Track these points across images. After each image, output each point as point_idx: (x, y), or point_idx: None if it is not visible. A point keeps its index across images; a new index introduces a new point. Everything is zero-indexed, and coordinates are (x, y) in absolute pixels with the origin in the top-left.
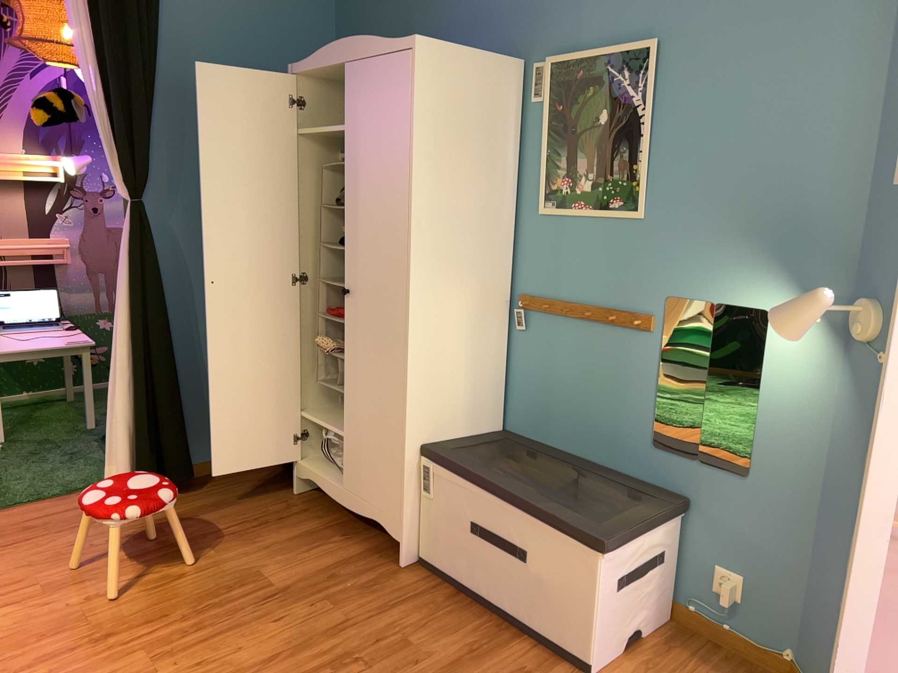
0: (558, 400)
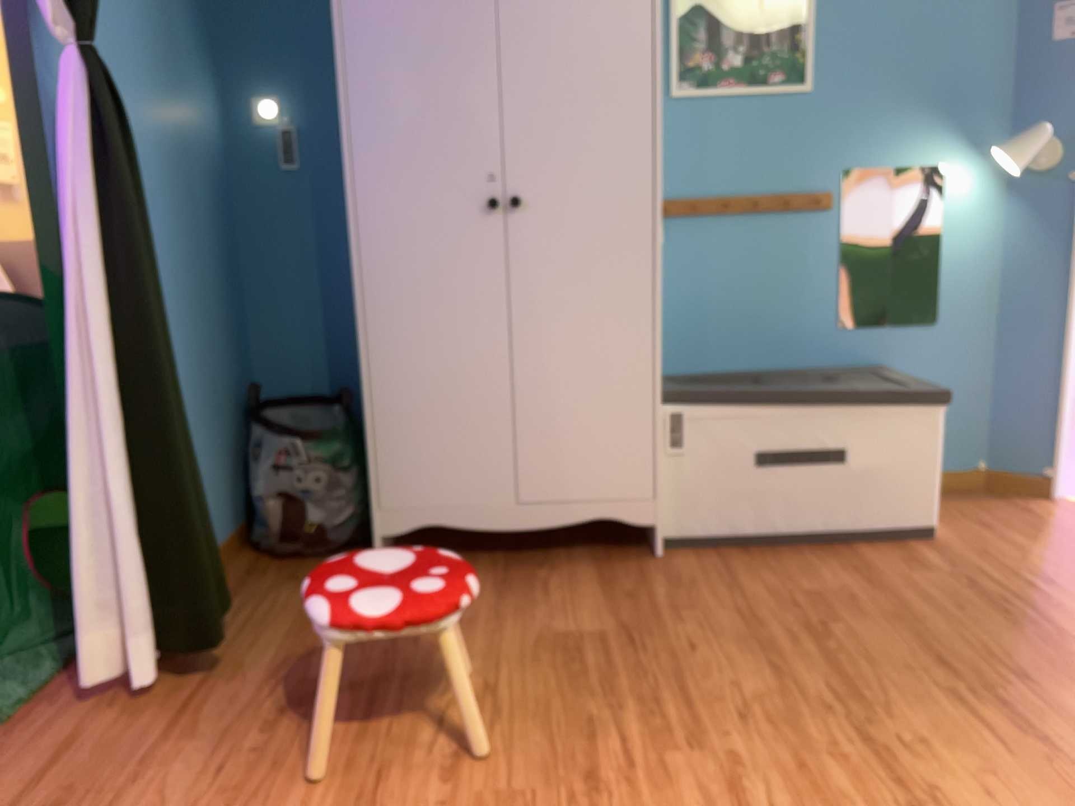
0: (715, 315)
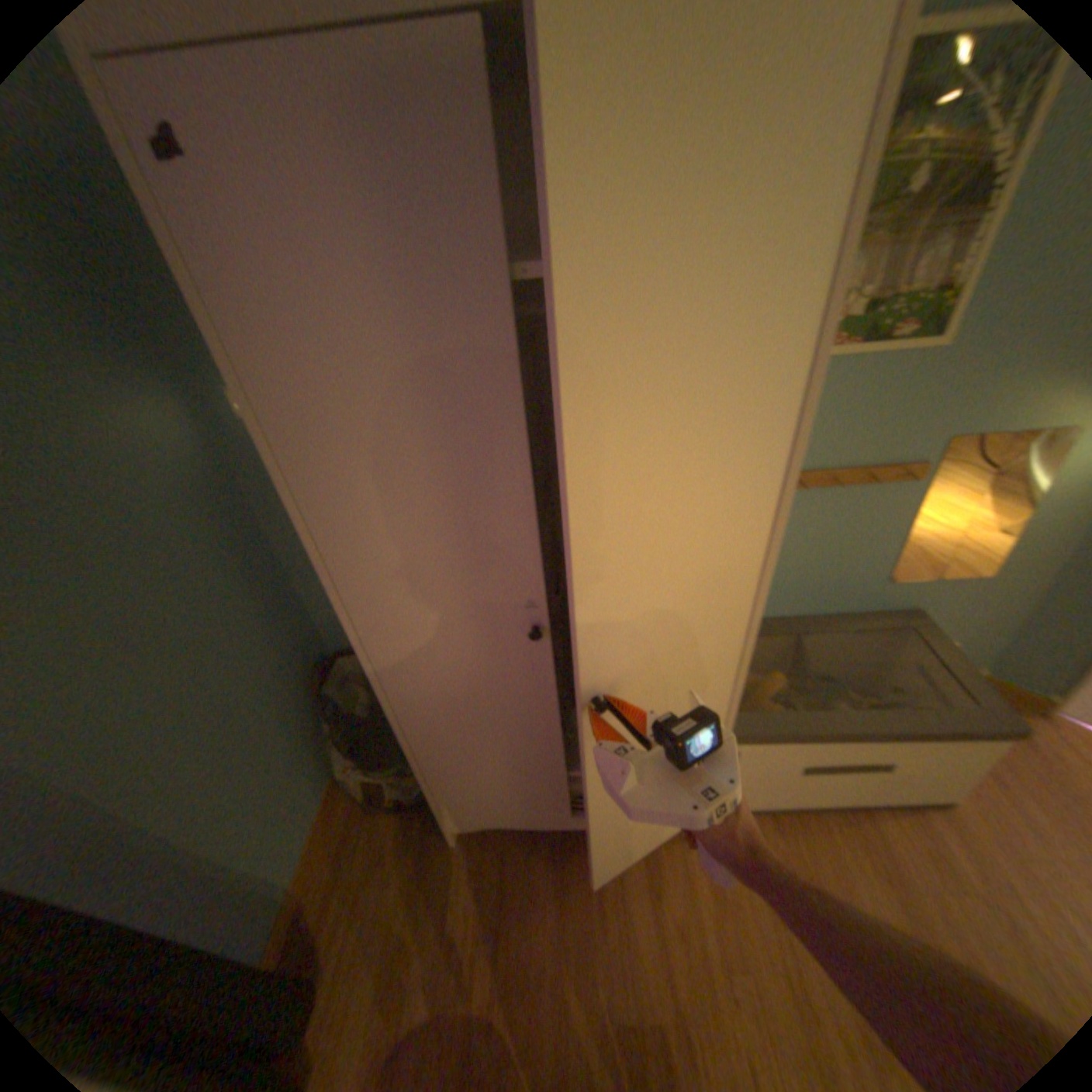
0: None
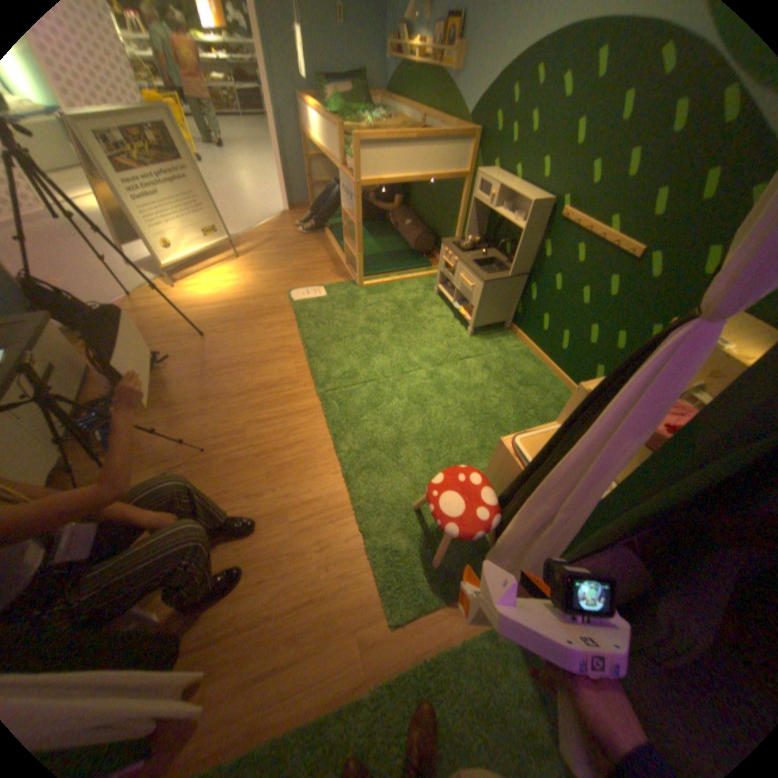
0: None
